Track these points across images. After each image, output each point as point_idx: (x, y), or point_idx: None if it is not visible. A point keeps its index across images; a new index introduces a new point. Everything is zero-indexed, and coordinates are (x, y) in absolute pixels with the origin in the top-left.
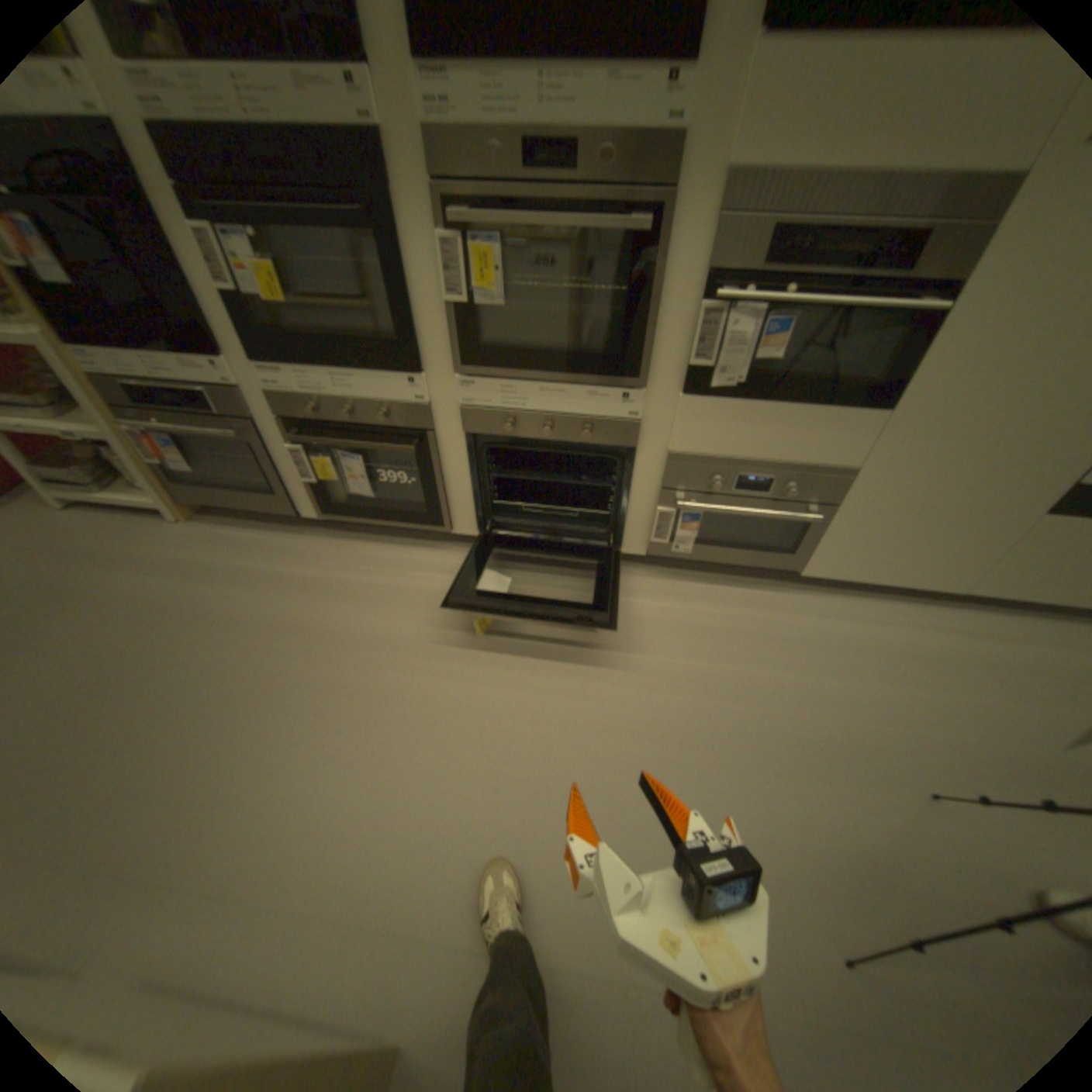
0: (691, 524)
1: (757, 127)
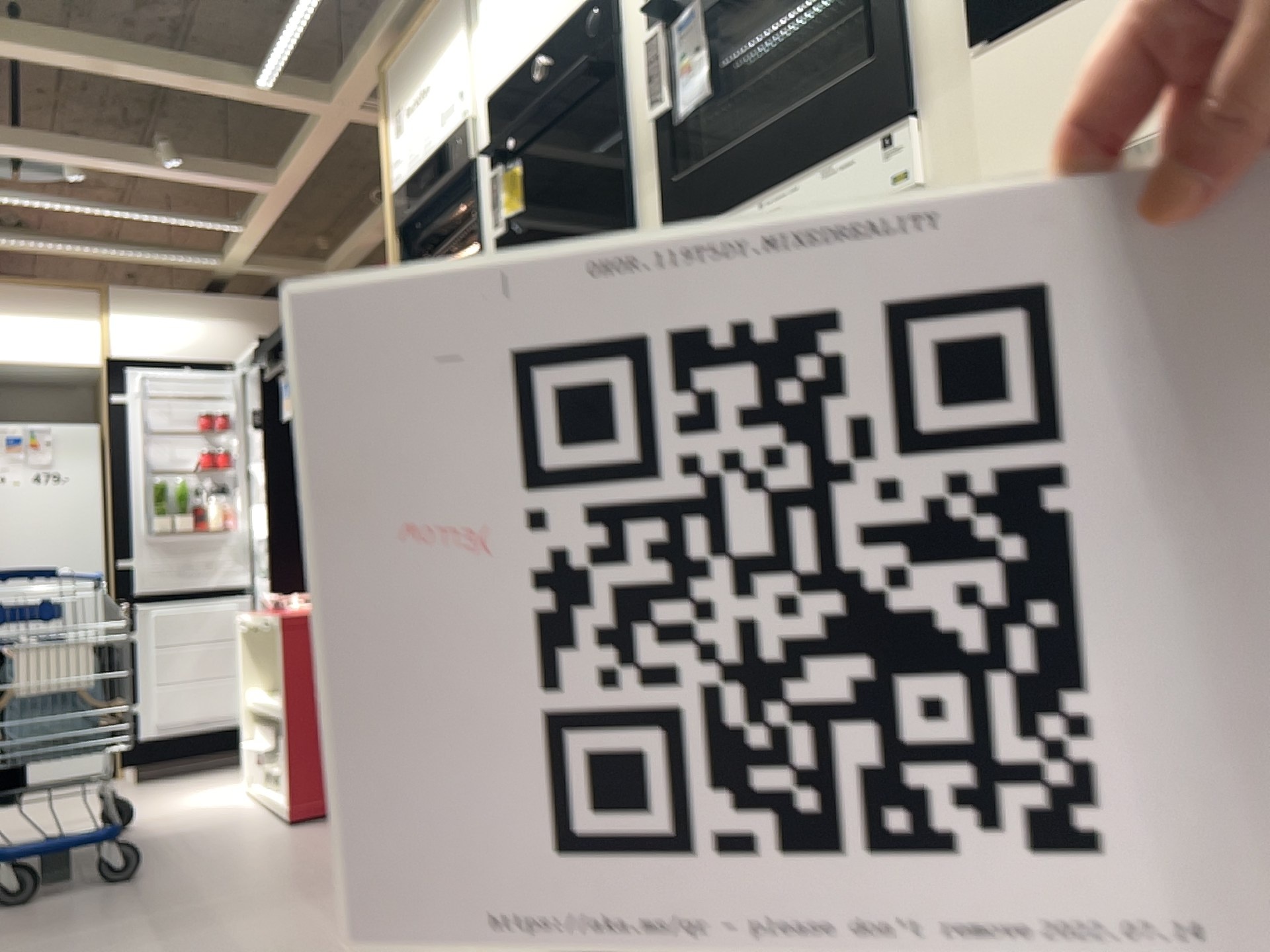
0: None
1: (1006, 136)
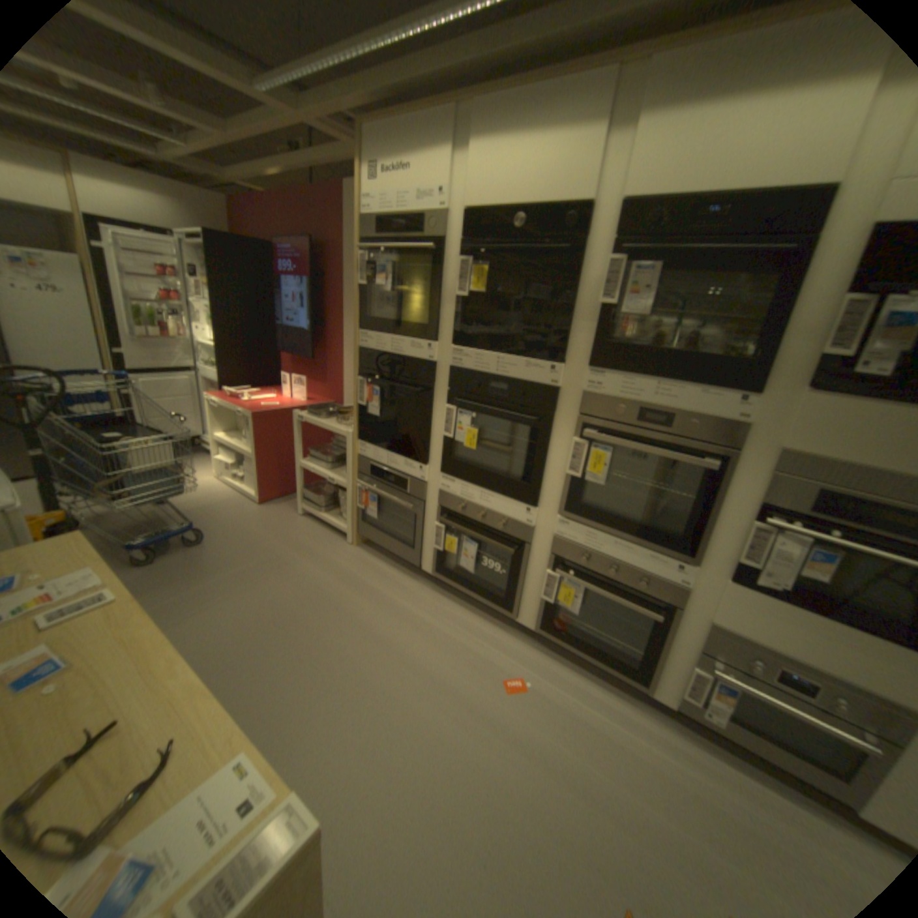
0: (730, 700)
1: (807, 431)
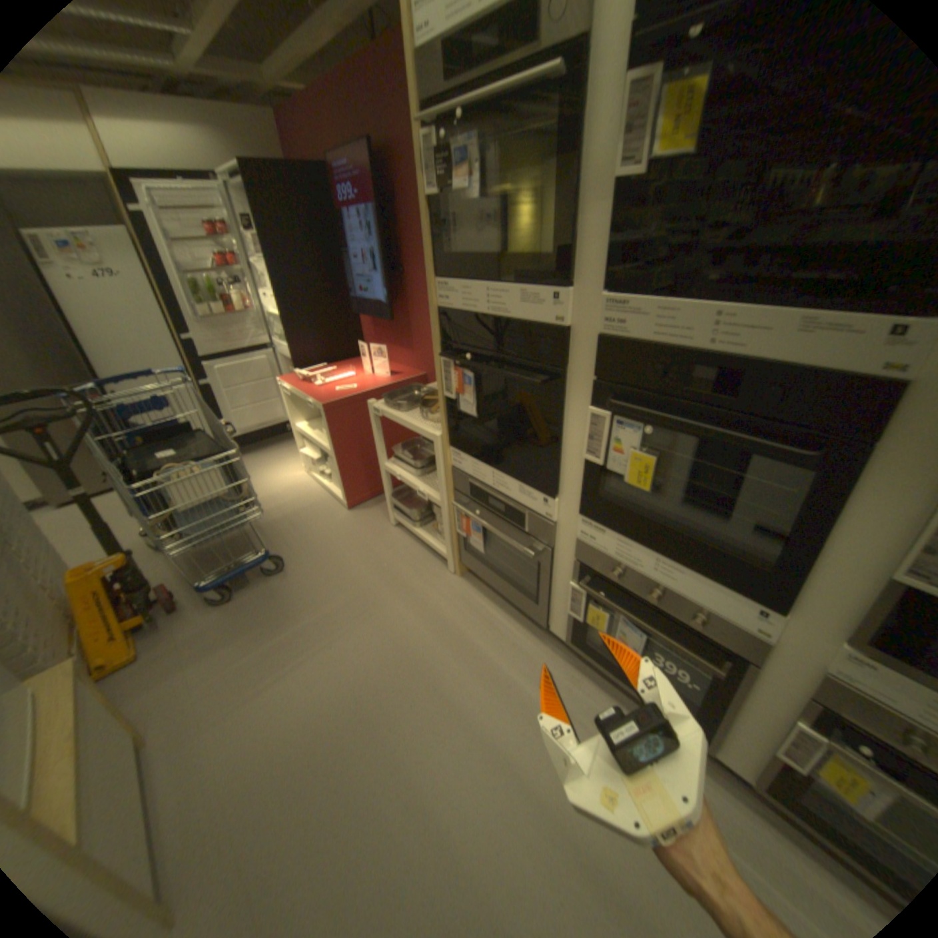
0: None
1: None
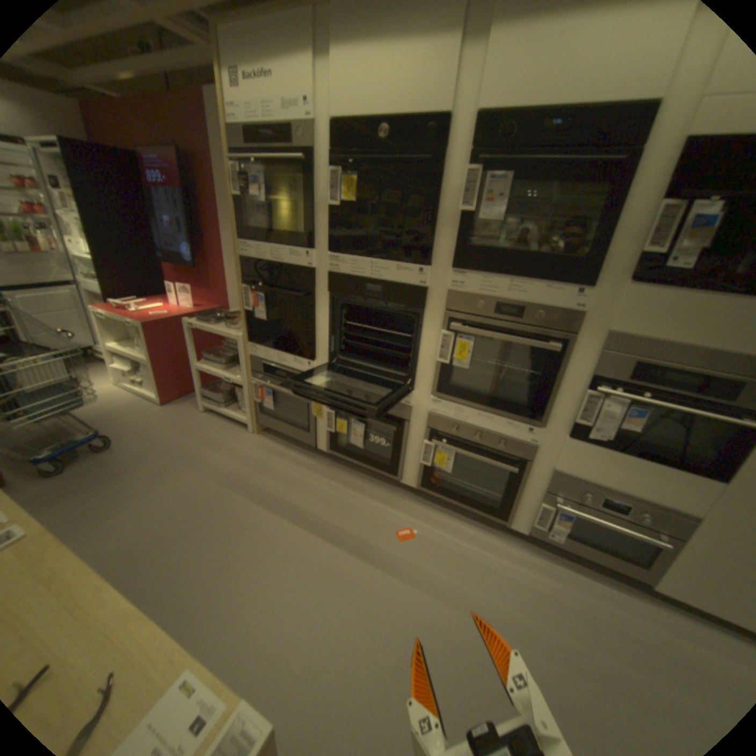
0: (567, 523)
1: (628, 317)
